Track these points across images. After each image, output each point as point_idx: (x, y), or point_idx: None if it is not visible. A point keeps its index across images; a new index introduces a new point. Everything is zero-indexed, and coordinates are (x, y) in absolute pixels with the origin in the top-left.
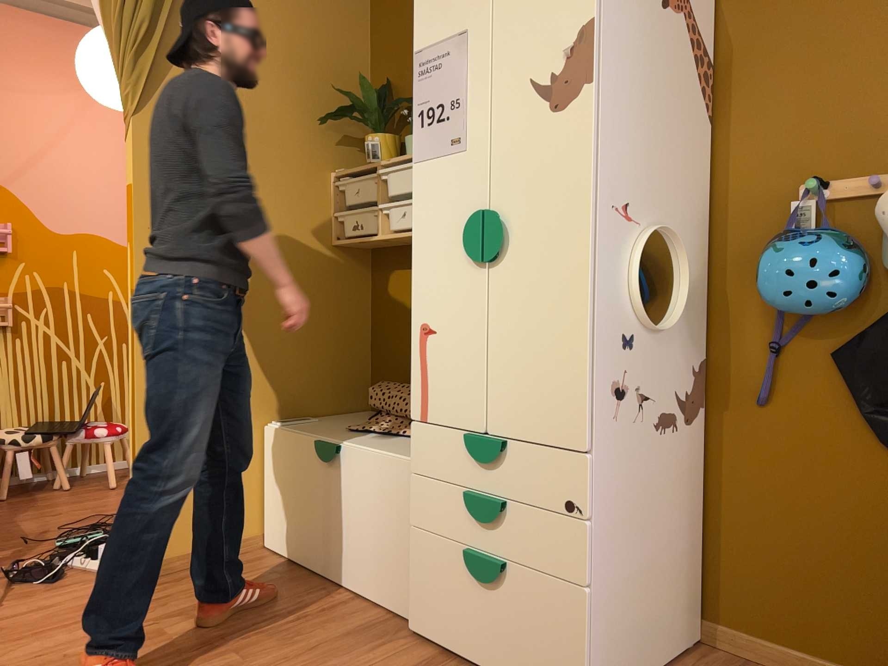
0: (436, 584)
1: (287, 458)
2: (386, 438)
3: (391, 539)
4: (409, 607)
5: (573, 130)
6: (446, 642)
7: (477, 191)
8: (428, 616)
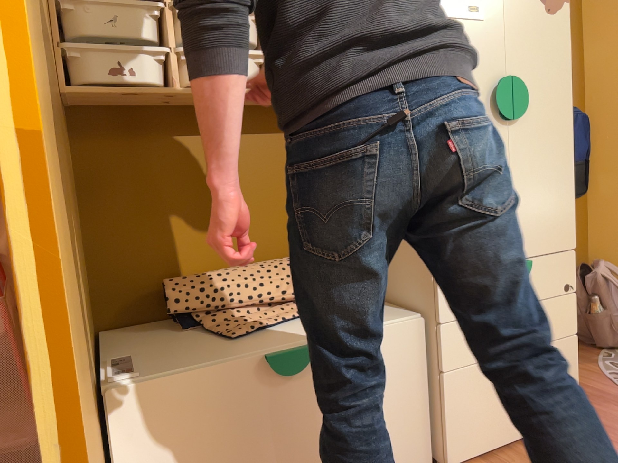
0: (475, 406)
1: (187, 415)
2: (299, 325)
3: (398, 406)
4: (449, 447)
5: (560, 31)
6: (487, 446)
7: (496, 60)
8: (469, 439)
